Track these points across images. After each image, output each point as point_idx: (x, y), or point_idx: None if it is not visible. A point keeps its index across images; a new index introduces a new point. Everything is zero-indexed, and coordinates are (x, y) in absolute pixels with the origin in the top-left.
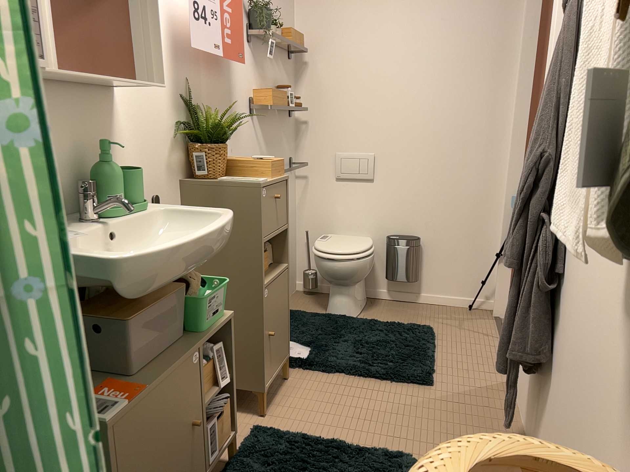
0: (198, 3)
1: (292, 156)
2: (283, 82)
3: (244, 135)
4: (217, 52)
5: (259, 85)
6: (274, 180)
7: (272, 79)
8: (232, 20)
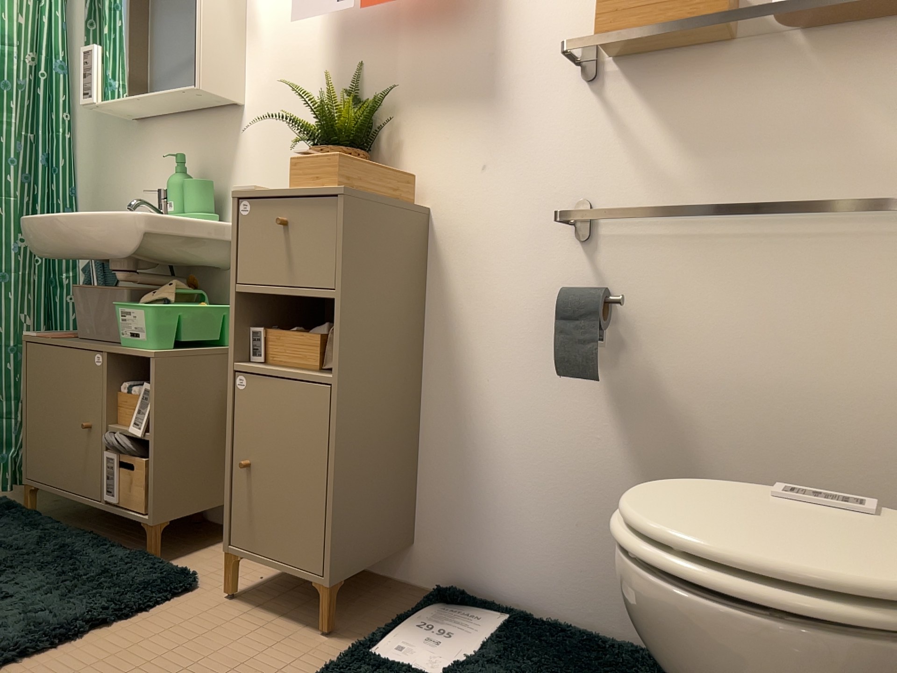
0: None
1: None
2: None
3: (540, 133)
4: (340, 11)
5: None
6: (285, 193)
7: None
8: None
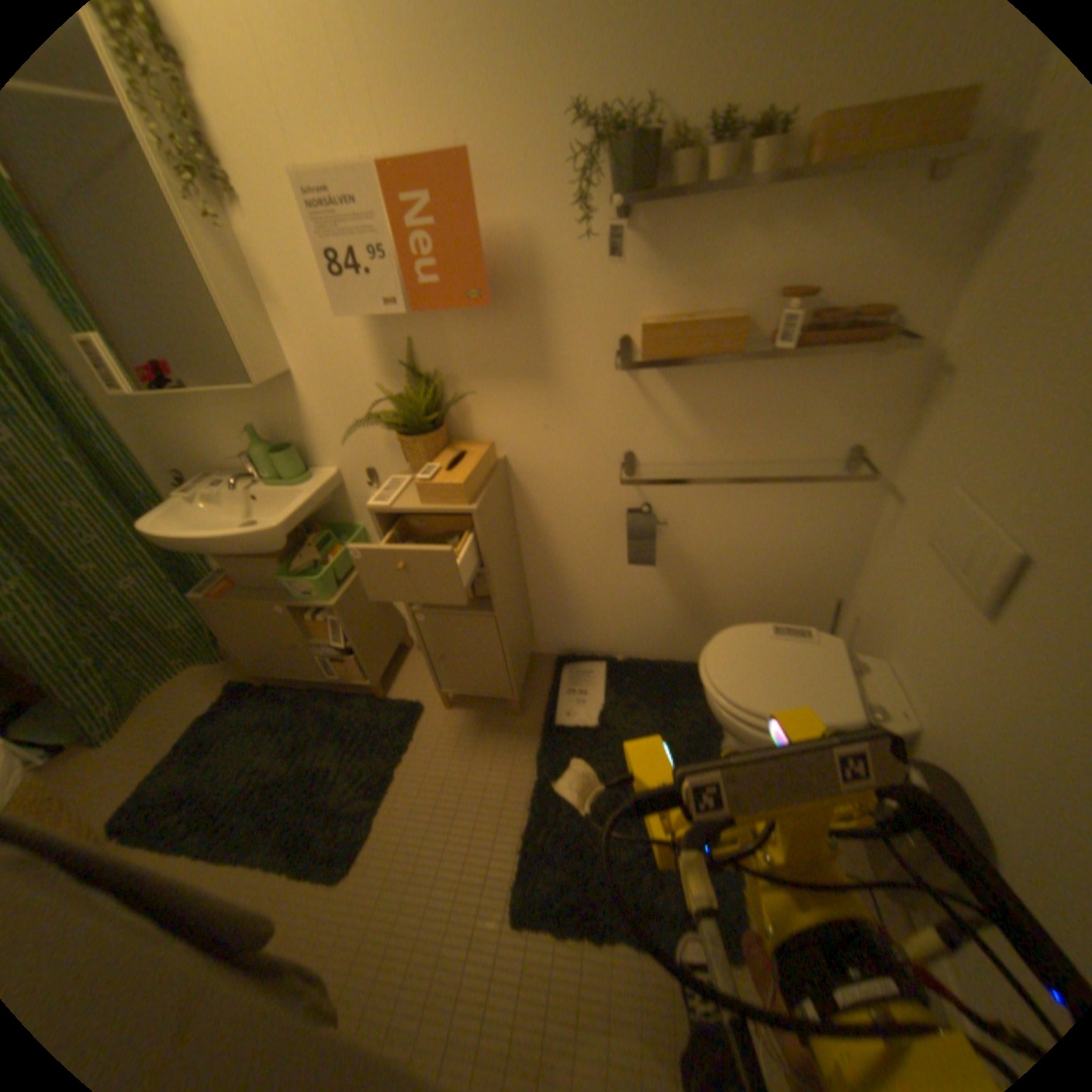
0: (327, 246)
1: (873, 443)
2: (850, 259)
3: (590, 403)
4: (386, 307)
5: (675, 299)
6: (417, 508)
7: (762, 268)
8: (432, 232)
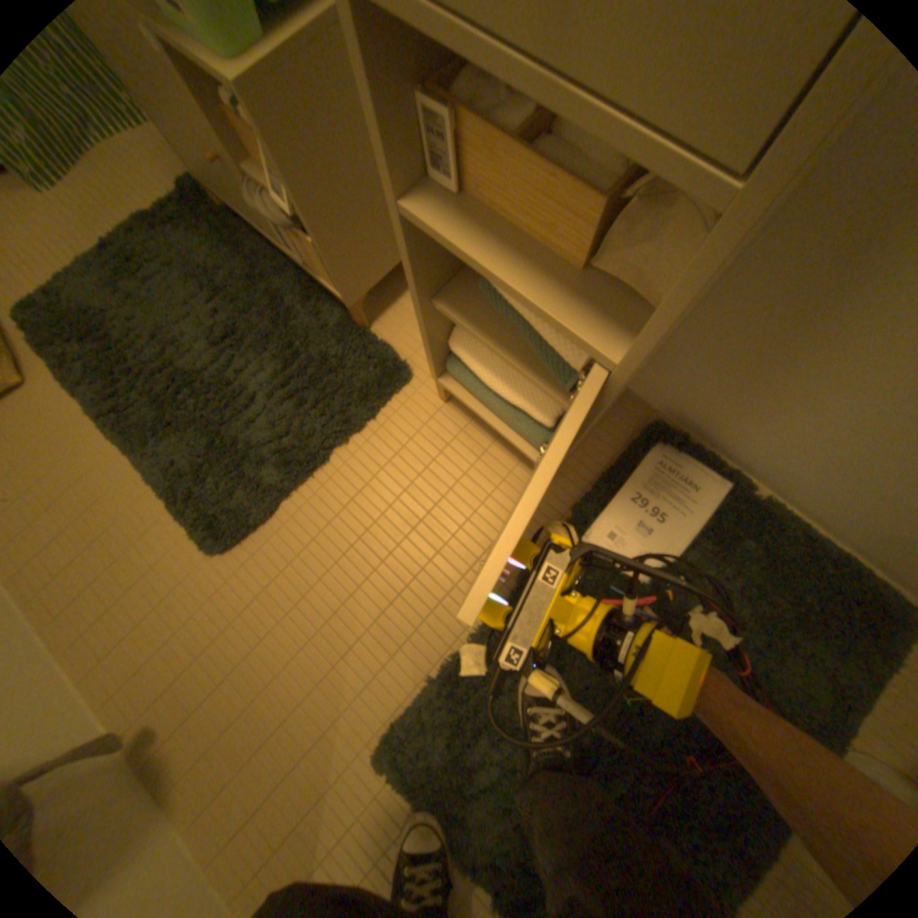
0: None
1: None
2: None
3: None
4: None
5: None
6: None
7: None
8: None
